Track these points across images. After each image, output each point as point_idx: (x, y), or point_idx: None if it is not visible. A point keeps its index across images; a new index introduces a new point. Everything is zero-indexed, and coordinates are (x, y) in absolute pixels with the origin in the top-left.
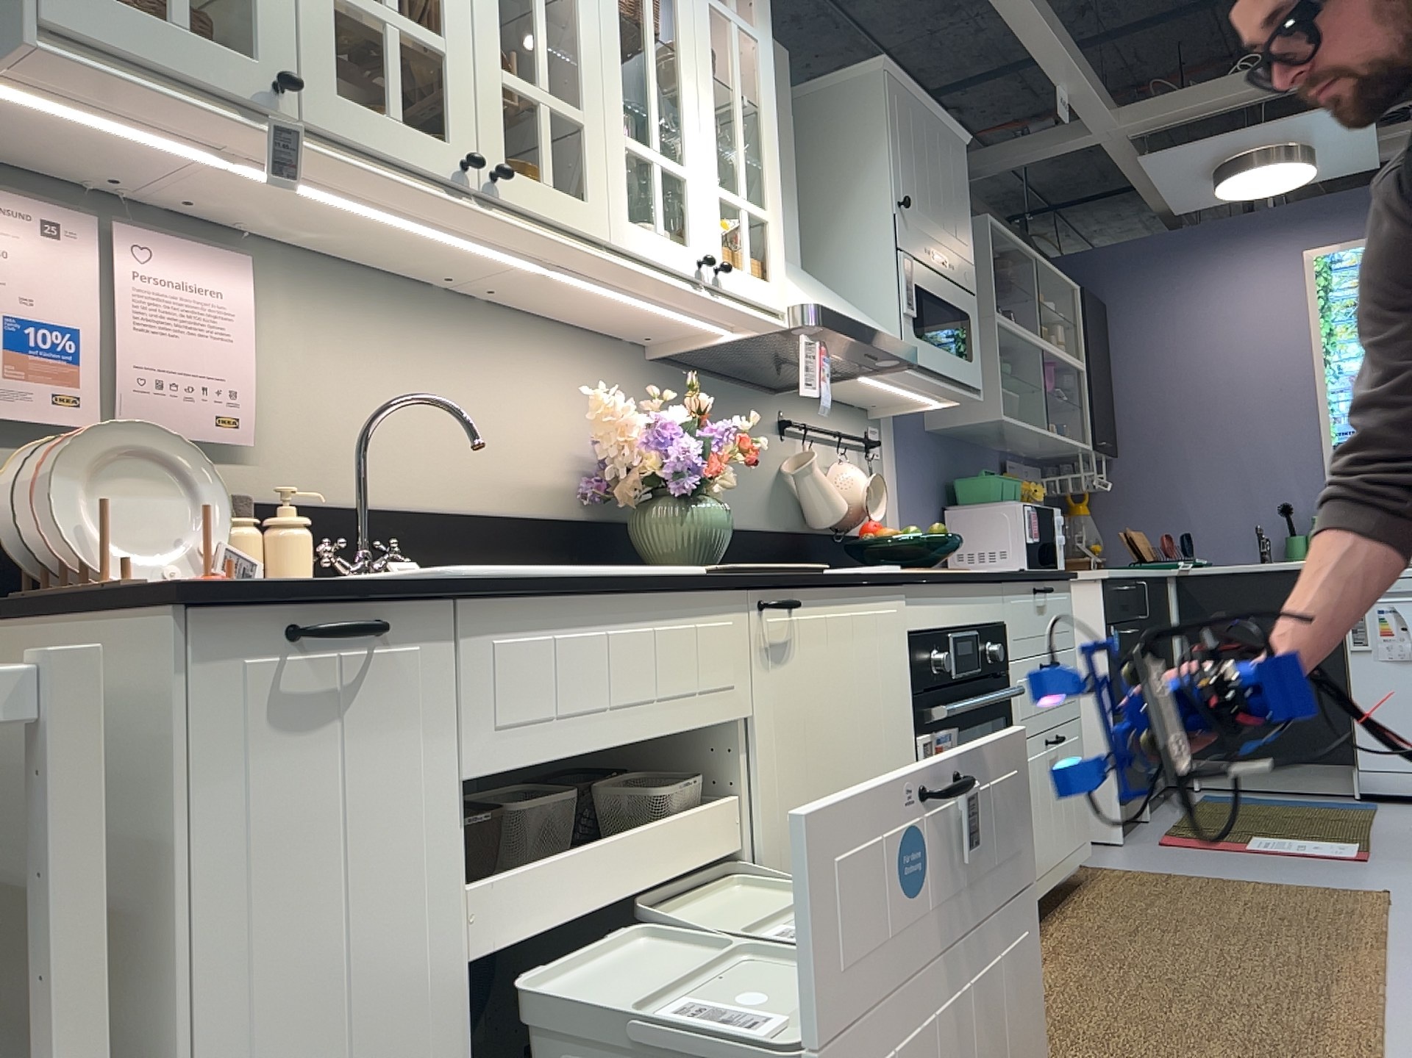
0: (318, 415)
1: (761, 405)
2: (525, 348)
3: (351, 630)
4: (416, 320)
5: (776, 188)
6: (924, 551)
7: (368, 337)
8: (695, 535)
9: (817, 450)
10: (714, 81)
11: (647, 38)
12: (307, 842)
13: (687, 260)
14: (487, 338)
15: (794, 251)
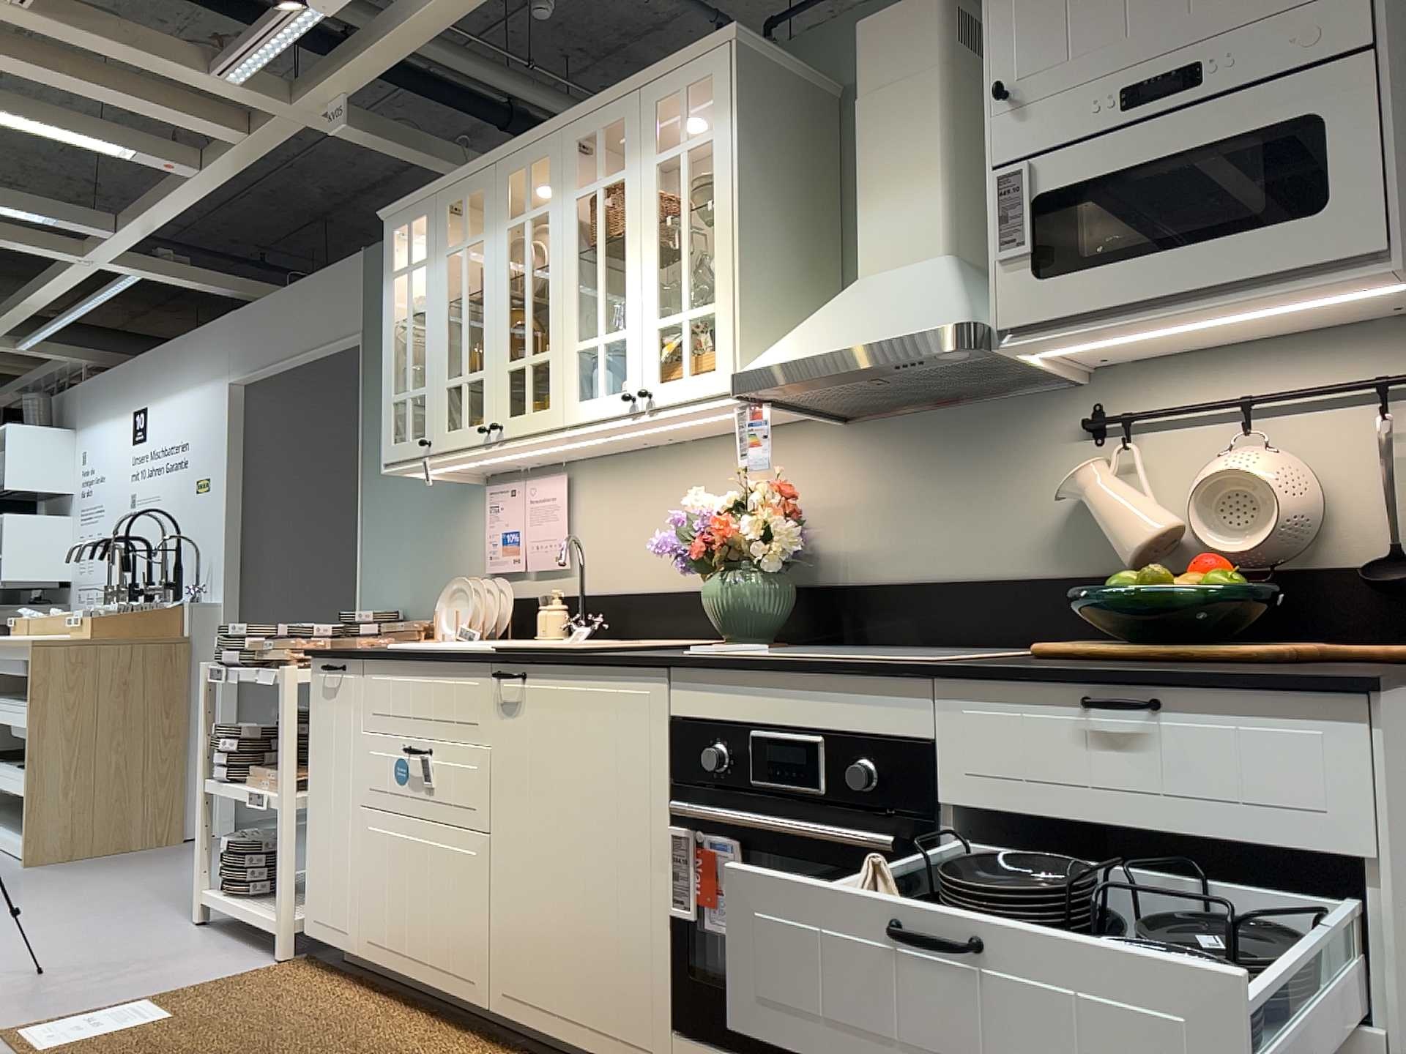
0: (599, 544)
1: (1034, 413)
2: (718, 461)
3: (328, 667)
4: (646, 471)
5: (725, 269)
6: (1135, 612)
7: (622, 492)
8: (711, 607)
9: (1193, 440)
10: (655, 230)
11: (597, 252)
12: (329, 735)
13: (620, 402)
14: (690, 465)
15: (919, 246)
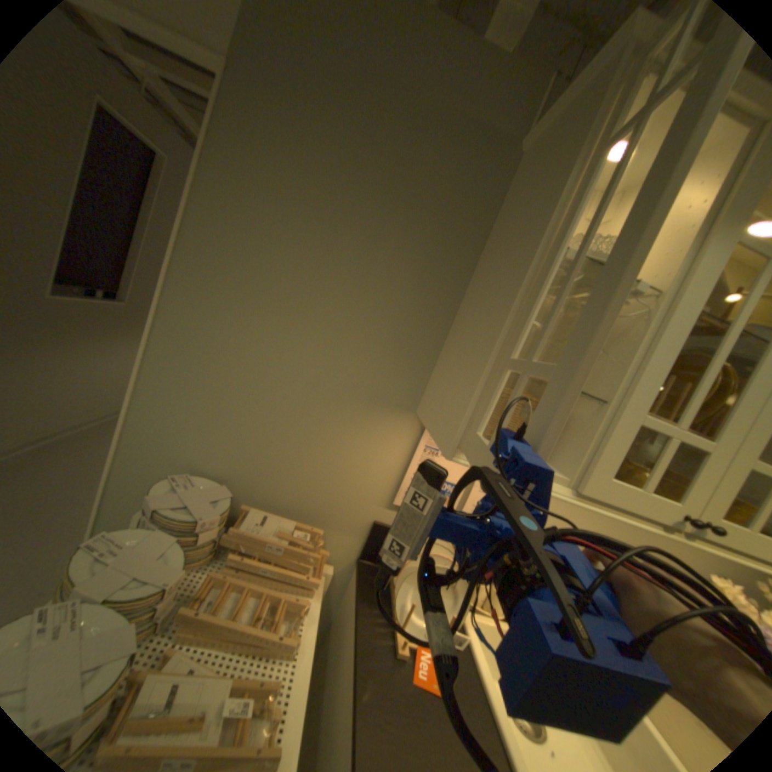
0: None
1: None
2: None
3: None
4: None
5: None
6: None
7: None
8: None
9: None
10: None
11: None
12: None
13: None
14: None
15: None
